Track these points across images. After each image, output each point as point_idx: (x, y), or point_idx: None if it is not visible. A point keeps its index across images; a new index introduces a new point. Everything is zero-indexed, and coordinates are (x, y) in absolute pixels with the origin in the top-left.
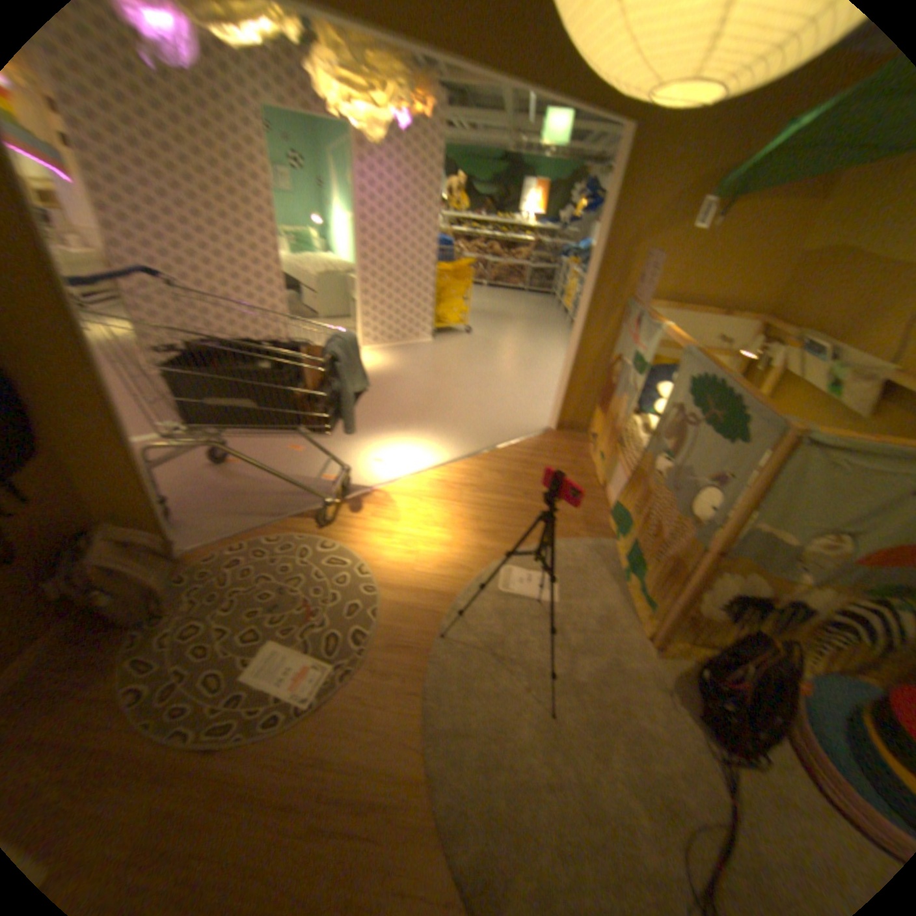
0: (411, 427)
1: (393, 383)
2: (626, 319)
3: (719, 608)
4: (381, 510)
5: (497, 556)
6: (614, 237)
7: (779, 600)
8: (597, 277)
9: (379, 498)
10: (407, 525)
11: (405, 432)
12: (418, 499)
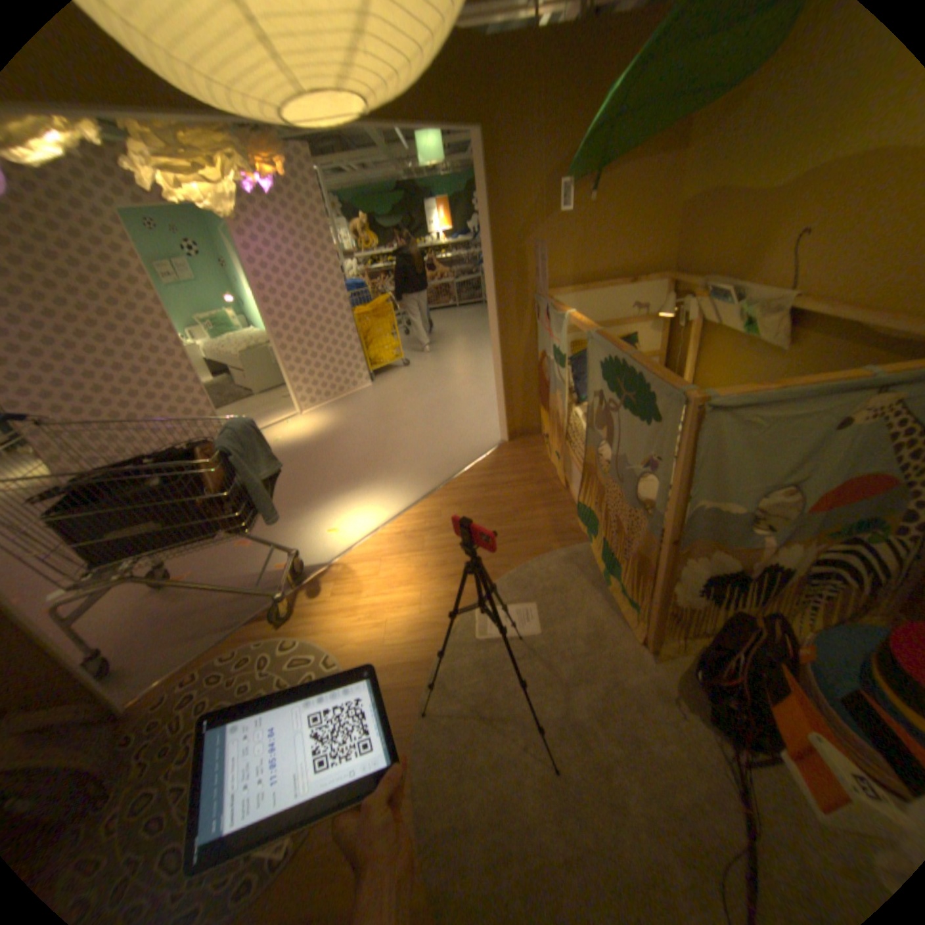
0: (360, 482)
1: (336, 440)
2: (537, 314)
3: (693, 596)
4: (339, 585)
5: (468, 599)
6: (498, 240)
7: (749, 570)
8: (493, 282)
9: (335, 573)
10: (368, 593)
11: (355, 490)
12: (377, 560)
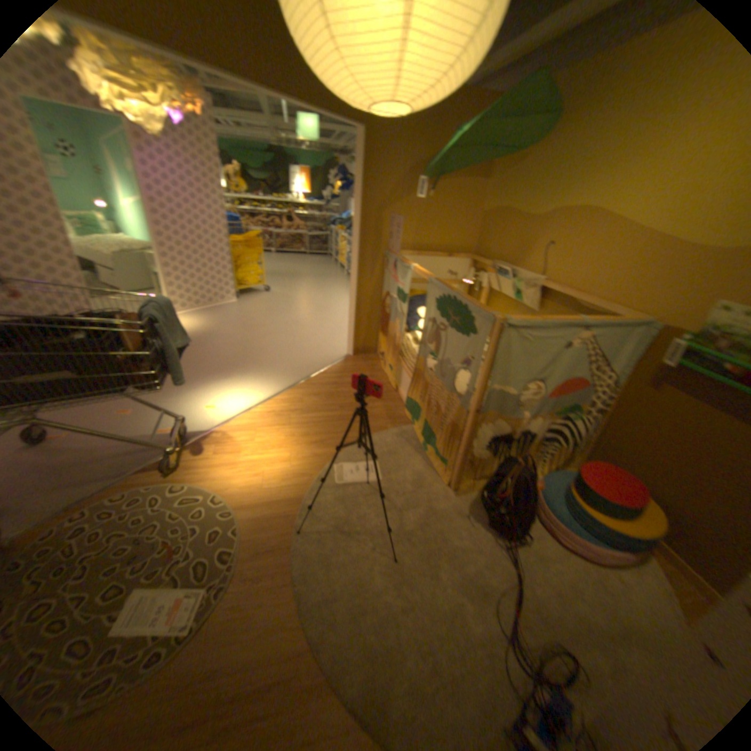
0: (231, 373)
1: (205, 339)
2: (384, 265)
3: (482, 447)
4: (218, 447)
5: (327, 458)
6: (364, 207)
7: (513, 432)
8: (357, 236)
9: (214, 438)
10: (245, 453)
11: (227, 379)
12: (251, 430)
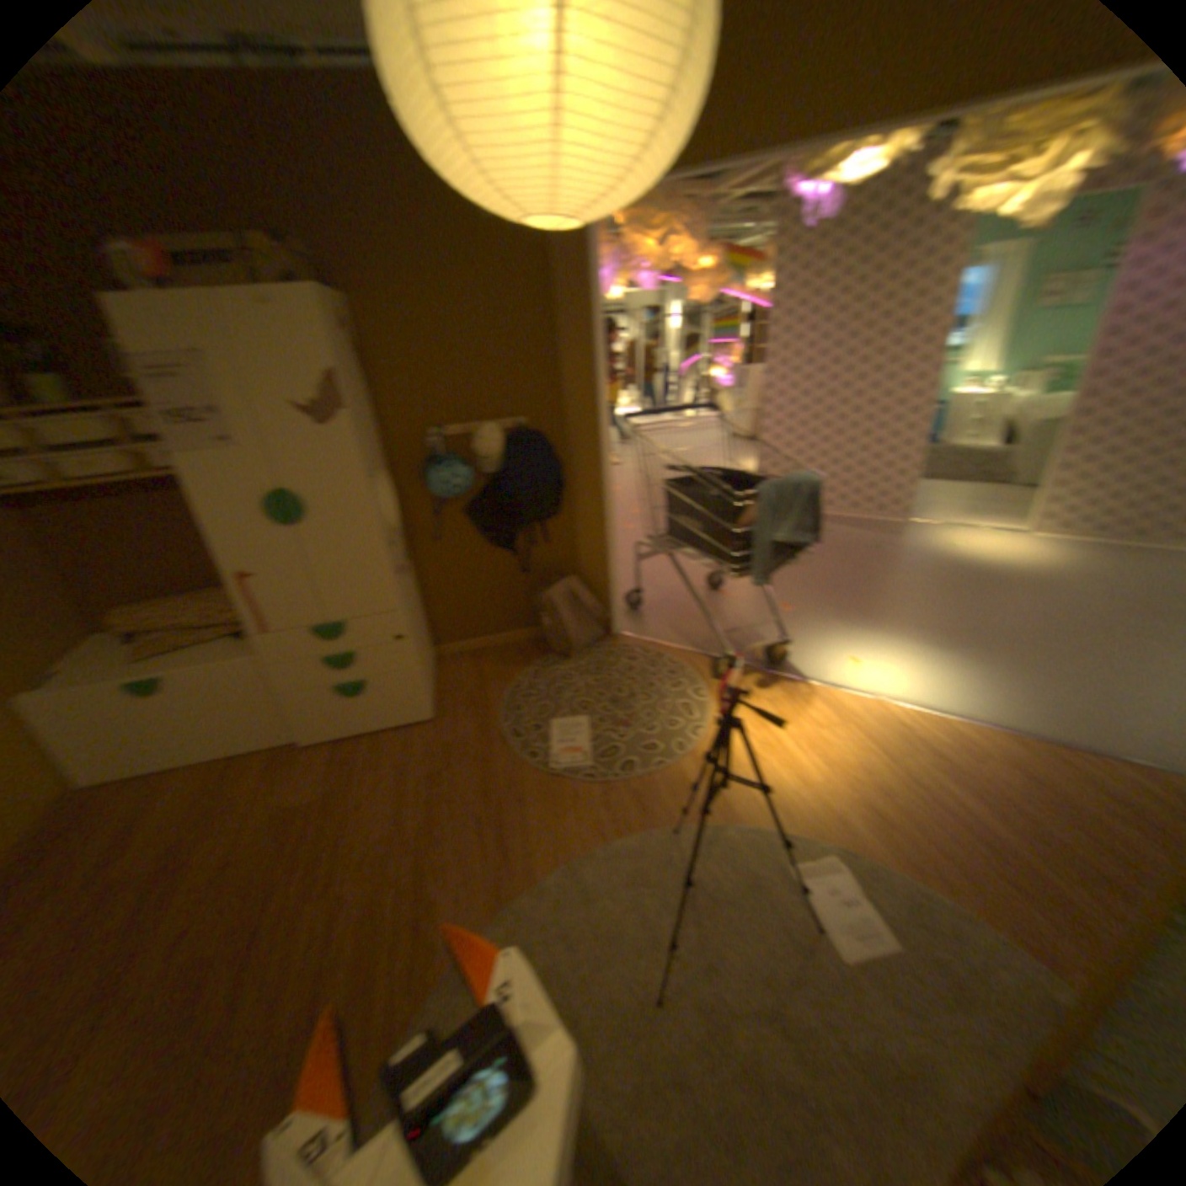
0: (963, 648)
1: (1020, 587)
2: None
3: None
4: (785, 701)
5: (851, 846)
6: None
7: None
8: None
9: (798, 691)
10: (791, 732)
11: (942, 650)
12: (842, 720)
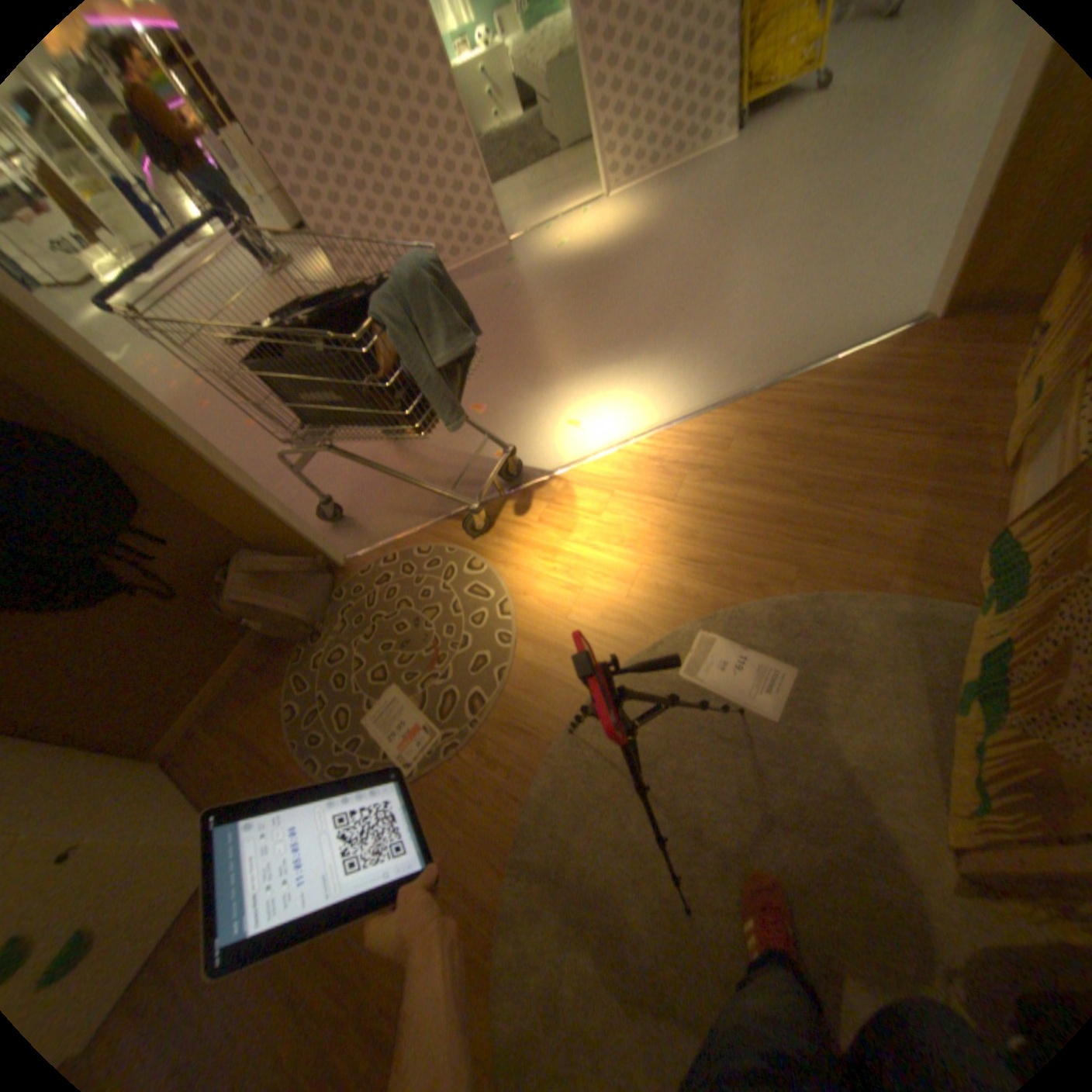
0: (640, 348)
1: (636, 257)
2: None
3: None
4: (552, 510)
5: (700, 608)
6: None
7: None
8: None
9: (554, 490)
10: (579, 537)
11: (627, 361)
12: (608, 491)
